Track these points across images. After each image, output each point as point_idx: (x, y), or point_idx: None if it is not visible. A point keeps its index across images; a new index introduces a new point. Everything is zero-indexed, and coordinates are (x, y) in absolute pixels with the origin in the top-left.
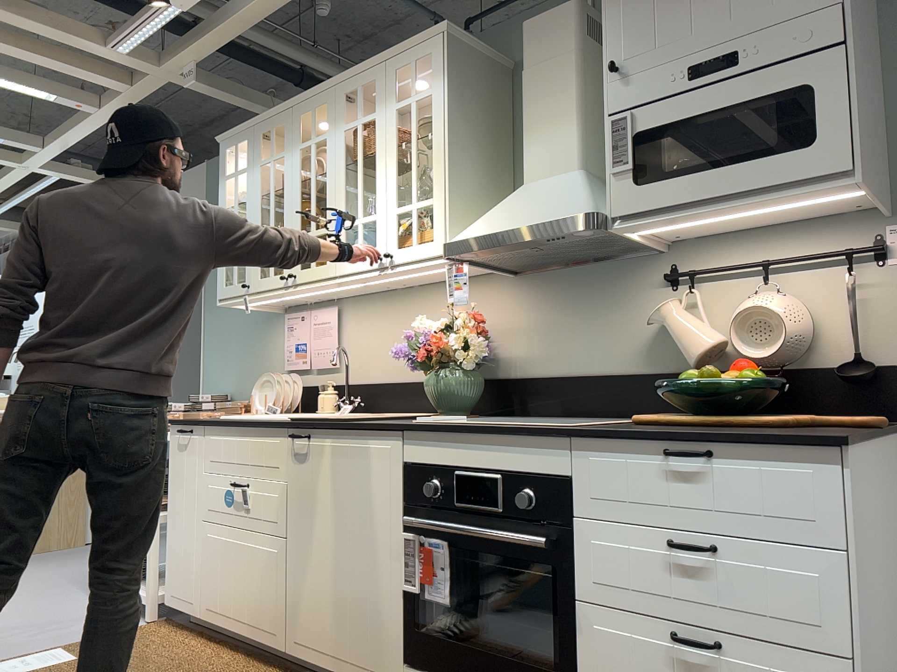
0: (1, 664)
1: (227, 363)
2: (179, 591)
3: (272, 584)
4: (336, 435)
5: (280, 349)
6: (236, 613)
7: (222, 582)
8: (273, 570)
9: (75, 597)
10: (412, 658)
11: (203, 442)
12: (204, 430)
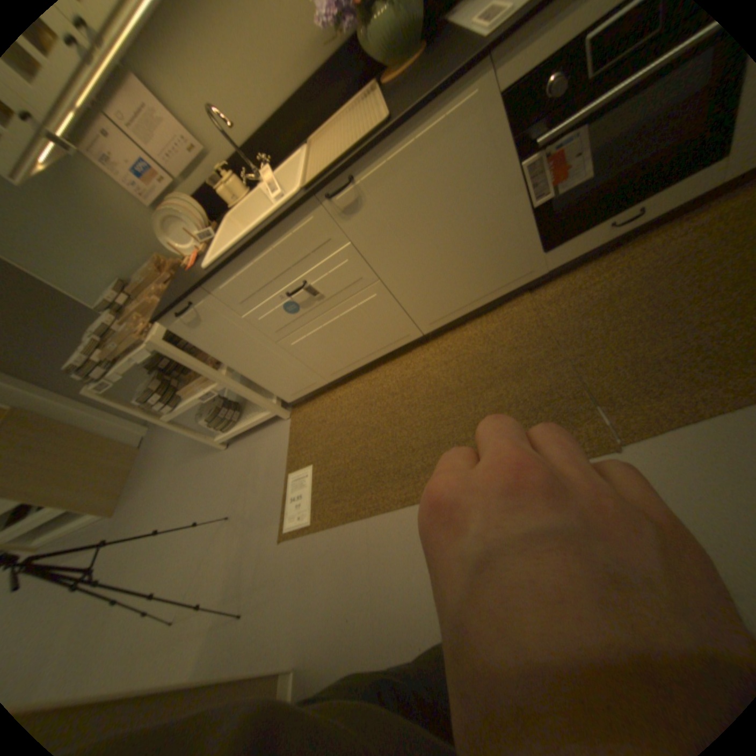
0: (285, 512)
1: (77, 260)
2: (297, 388)
3: (388, 313)
4: (391, 143)
5: (117, 193)
6: (362, 354)
7: (334, 352)
8: (382, 306)
9: (216, 459)
10: (553, 243)
11: (216, 298)
12: (206, 290)
